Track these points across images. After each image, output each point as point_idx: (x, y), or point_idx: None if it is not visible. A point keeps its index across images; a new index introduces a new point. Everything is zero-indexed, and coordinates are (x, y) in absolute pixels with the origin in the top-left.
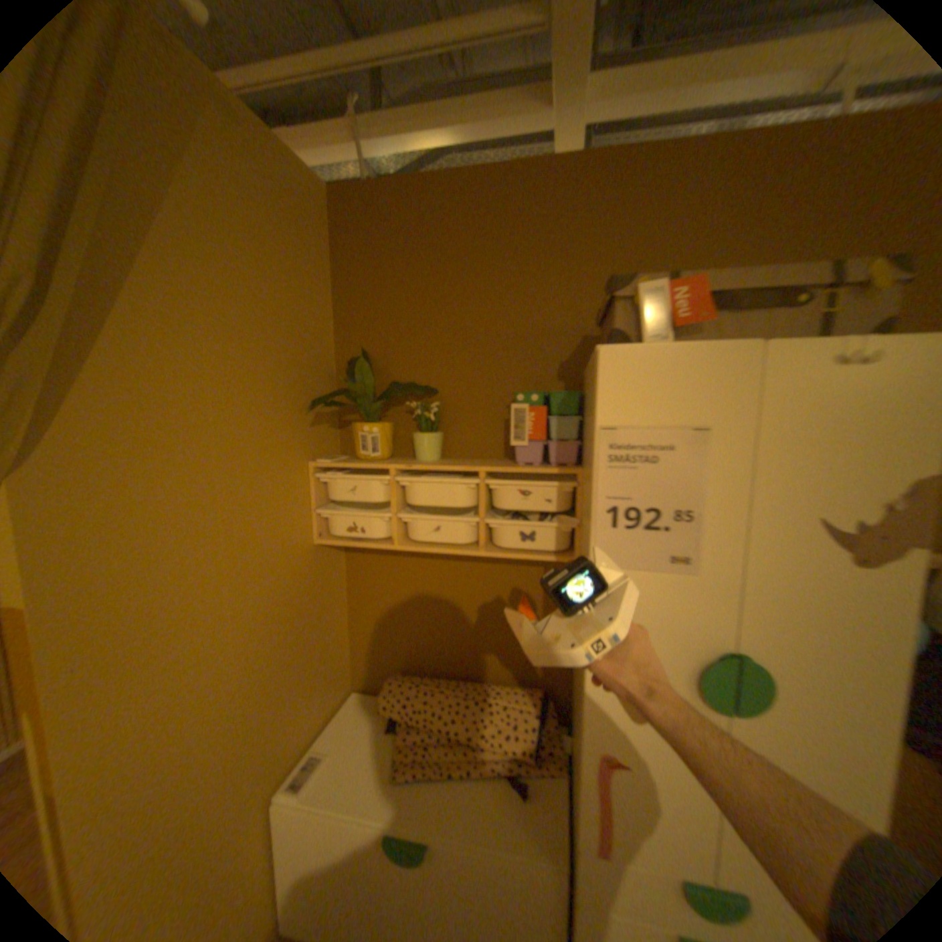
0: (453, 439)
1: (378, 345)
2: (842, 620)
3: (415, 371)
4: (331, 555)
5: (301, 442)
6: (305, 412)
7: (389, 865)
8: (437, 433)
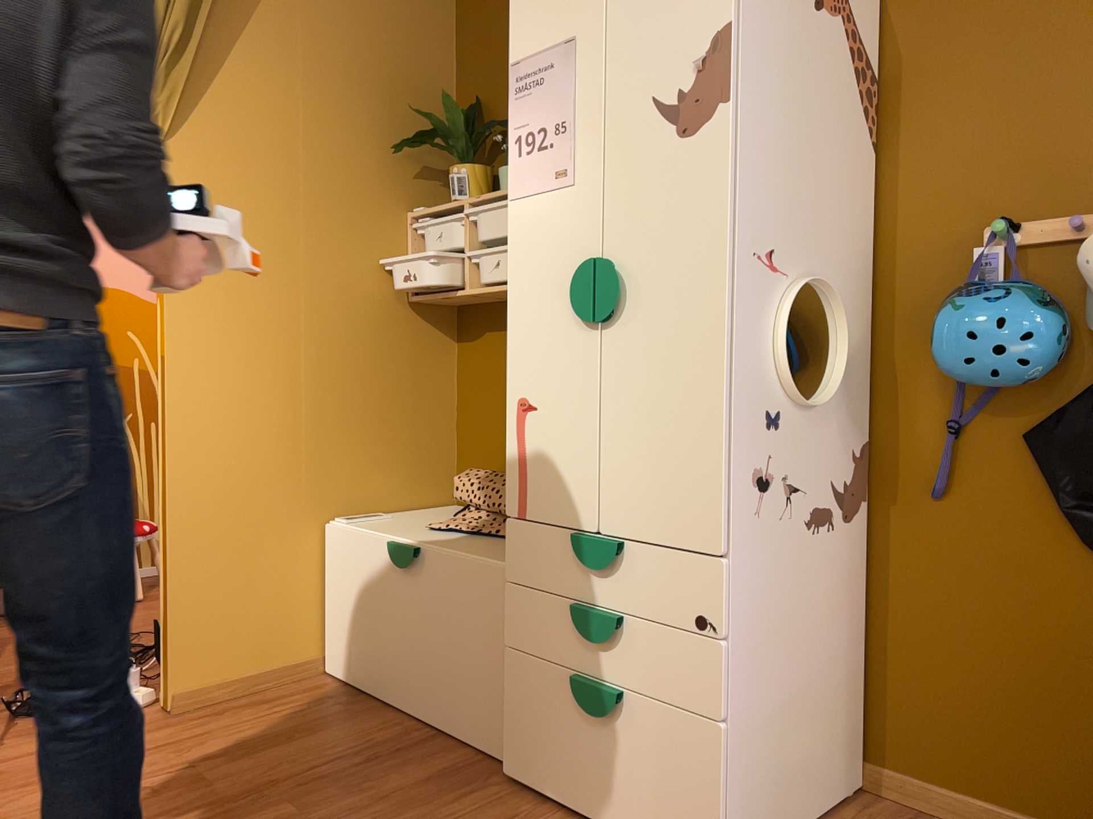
0: None
1: (489, 91)
2: (672, 198)
3: None
4: (432, 325)
5: (398, 190)
6: (406, 162)
7: (393, 576)
8: None
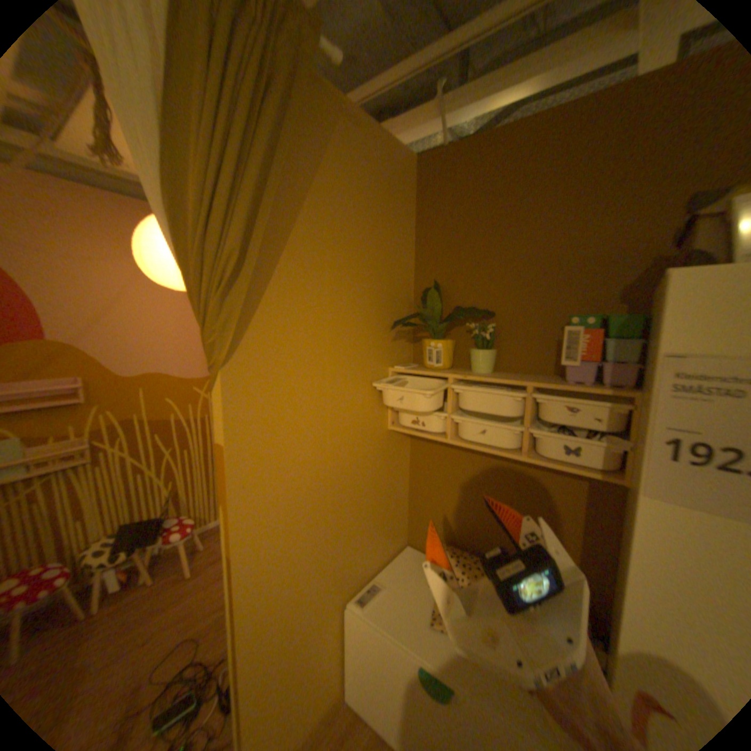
0: (505, 355)
1: (447, 277)
2: None
3: (476, 297)
4: (399, 438)
5: (384, 352)
6: (388, 330)
7: (423, 690)
8: (491, 350)
